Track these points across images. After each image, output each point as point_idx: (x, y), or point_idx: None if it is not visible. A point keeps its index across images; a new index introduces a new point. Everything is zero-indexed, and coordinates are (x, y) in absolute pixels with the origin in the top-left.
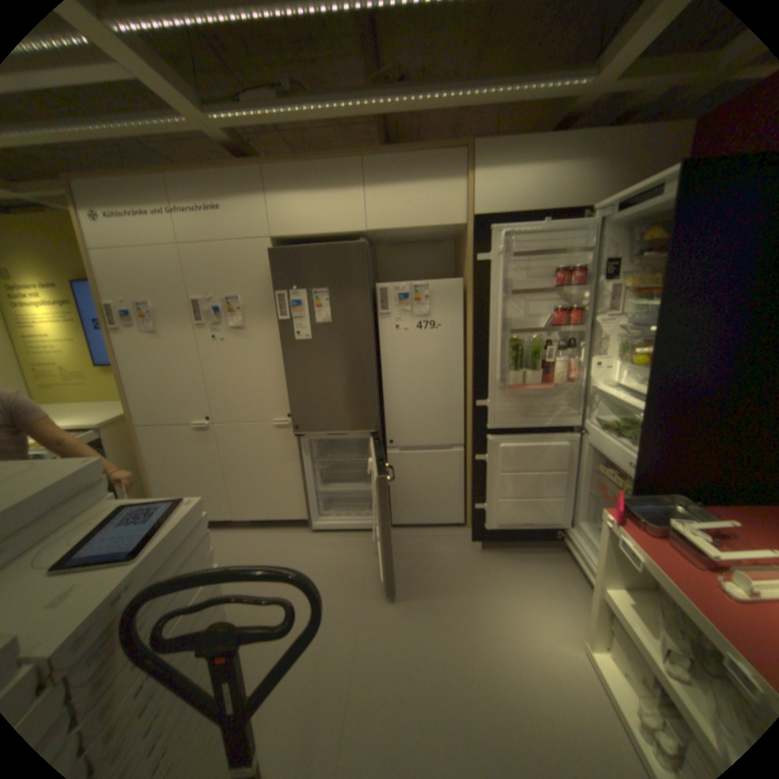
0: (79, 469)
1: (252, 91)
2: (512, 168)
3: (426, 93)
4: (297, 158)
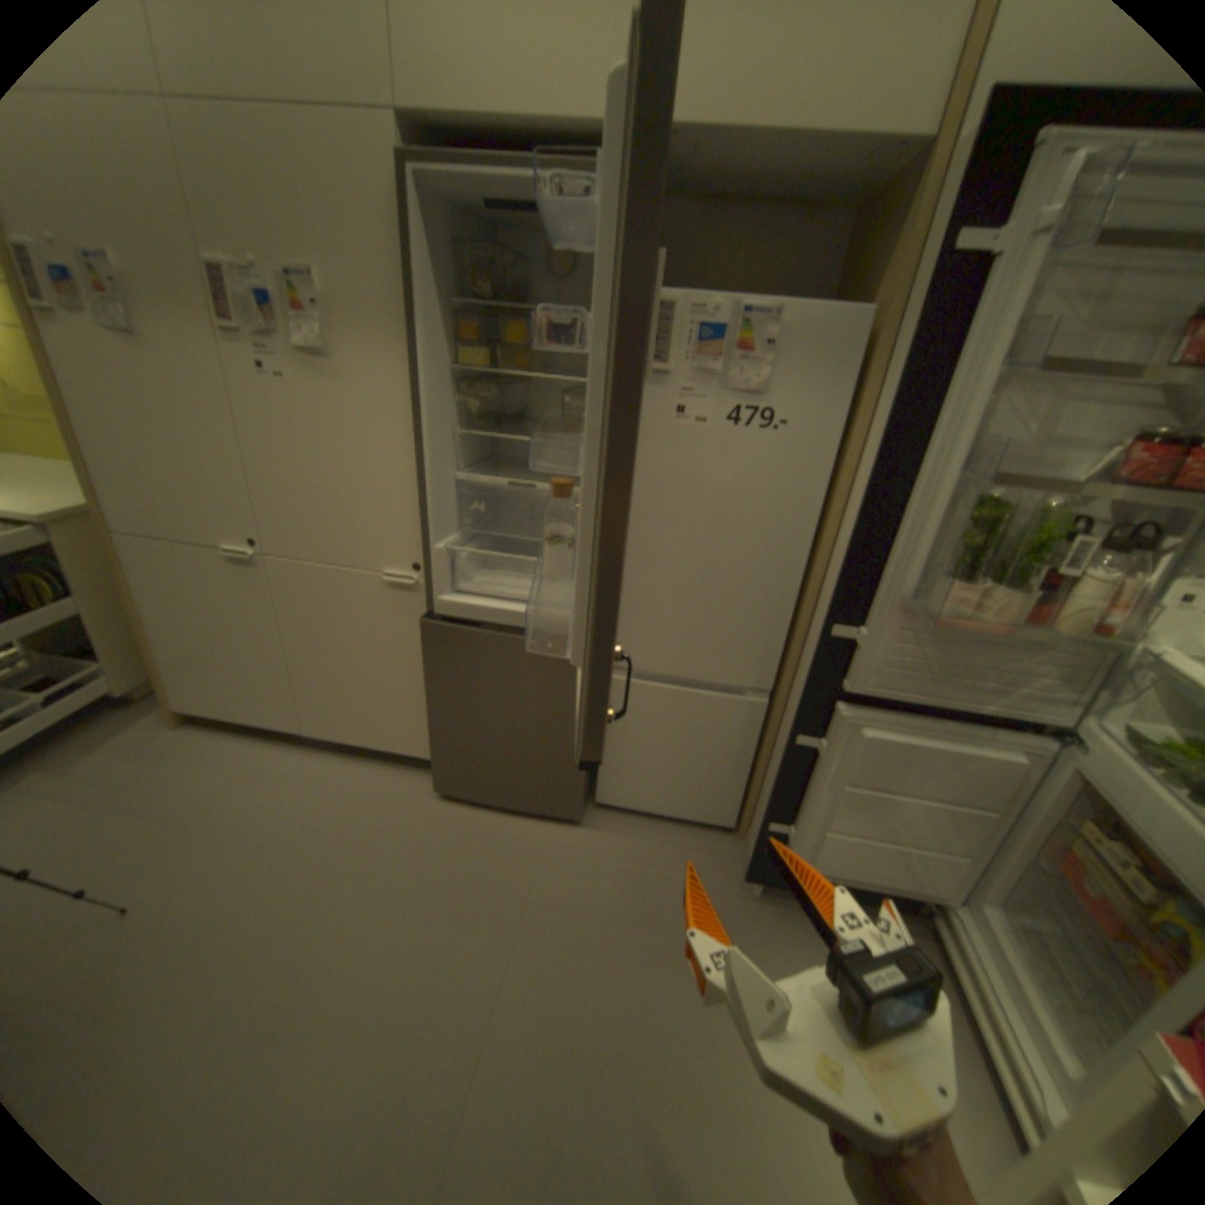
0: None
1: None
2: None
3: None
4: None
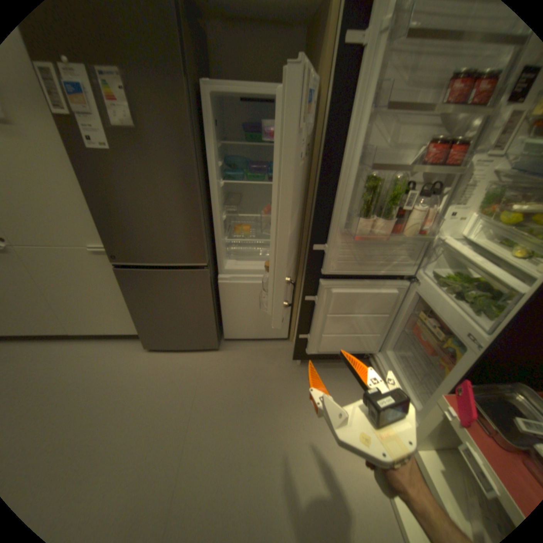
0: None
1: None
2: None
3: None
4: None
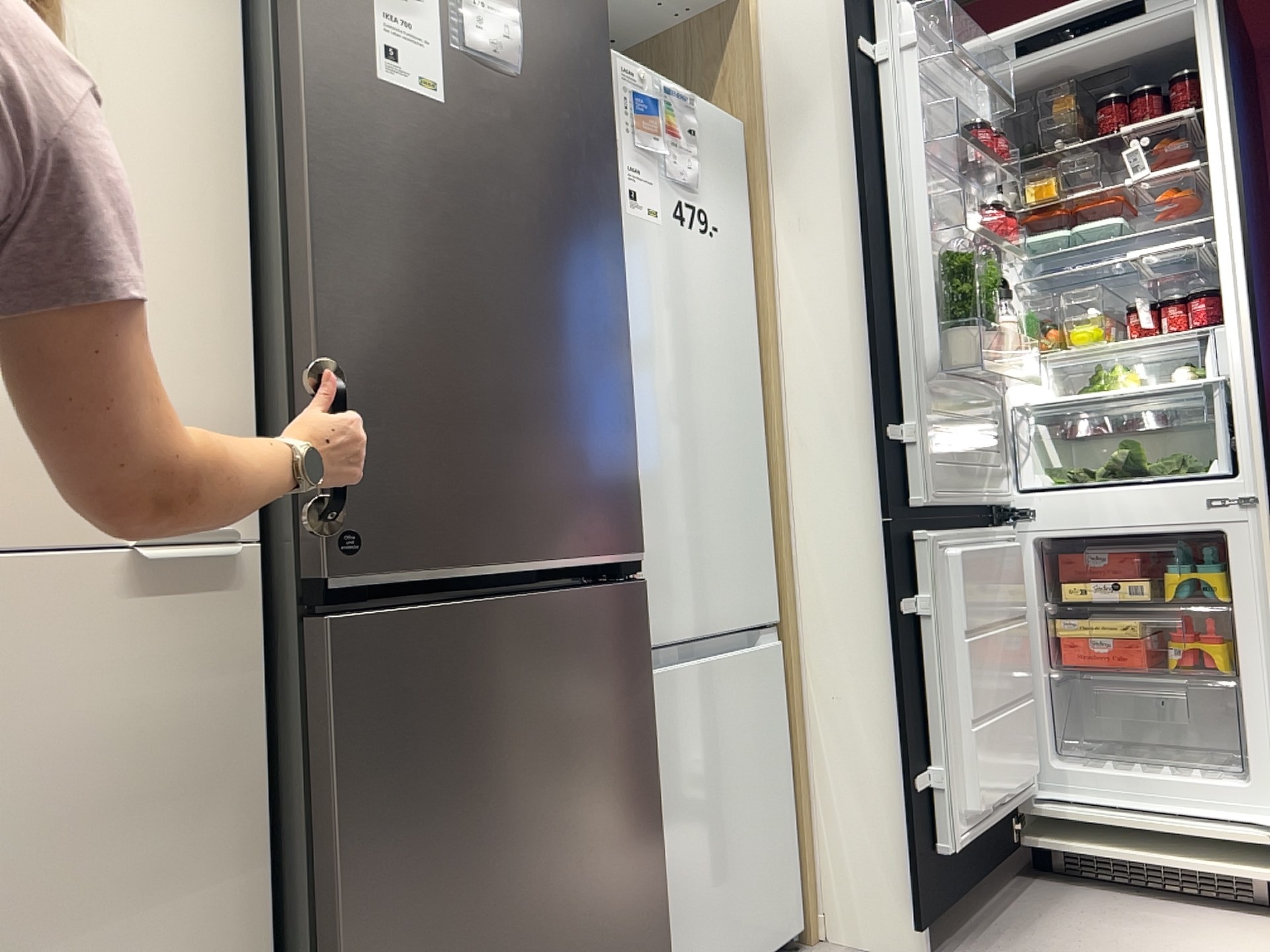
0: None
1: None
2: None
3: None
4: None
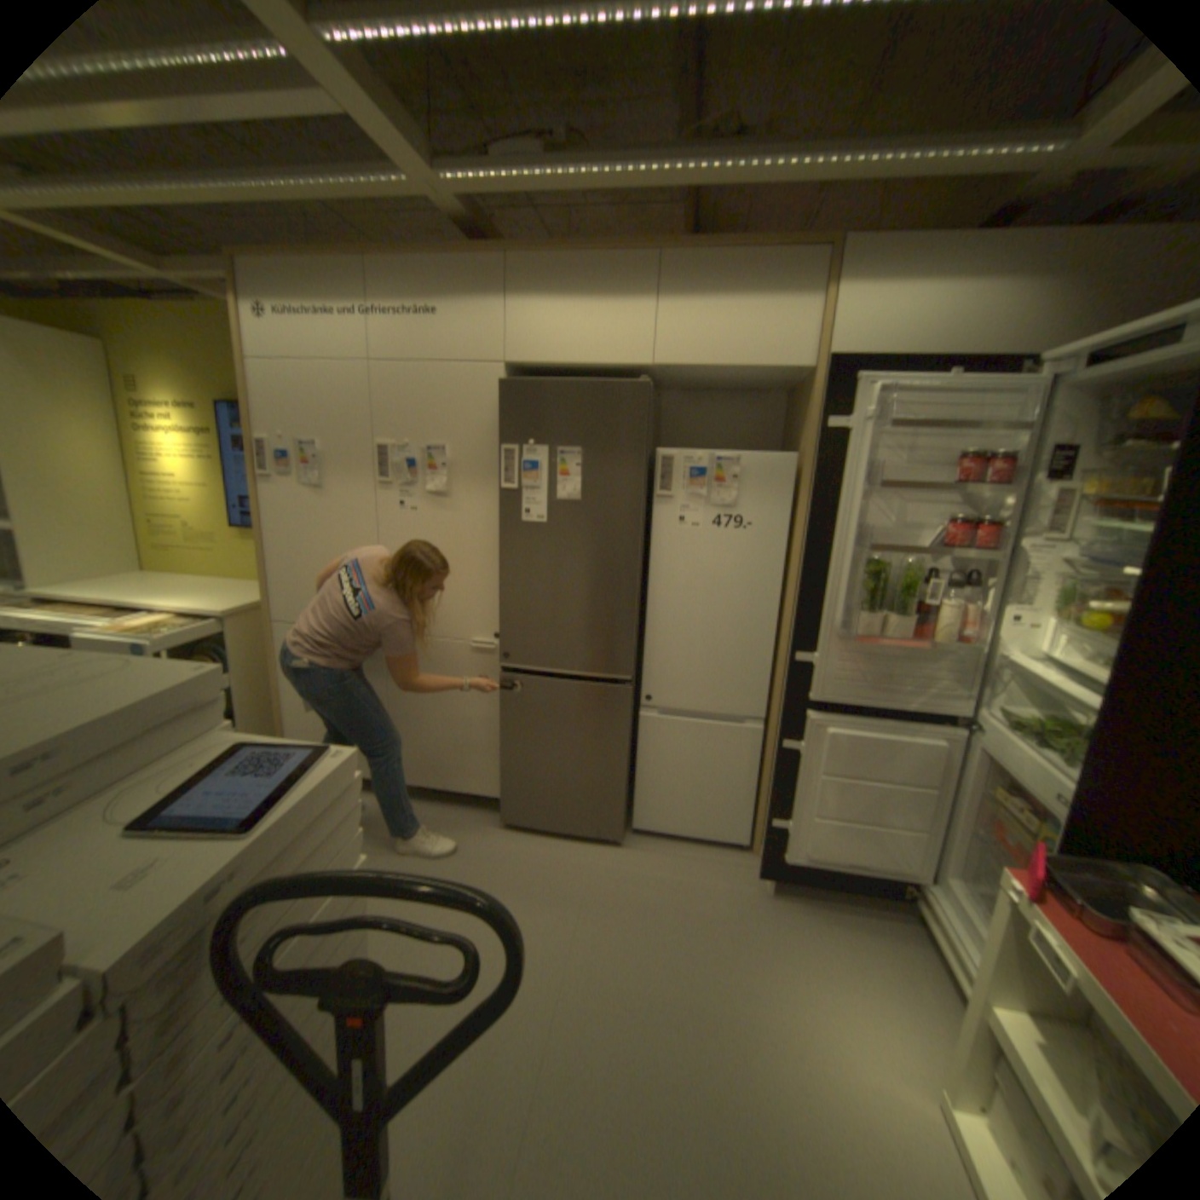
0: (191, 679)
1: (509, 141)
2: (903, 284)
3: (779, 155)
4: (562, 246)
